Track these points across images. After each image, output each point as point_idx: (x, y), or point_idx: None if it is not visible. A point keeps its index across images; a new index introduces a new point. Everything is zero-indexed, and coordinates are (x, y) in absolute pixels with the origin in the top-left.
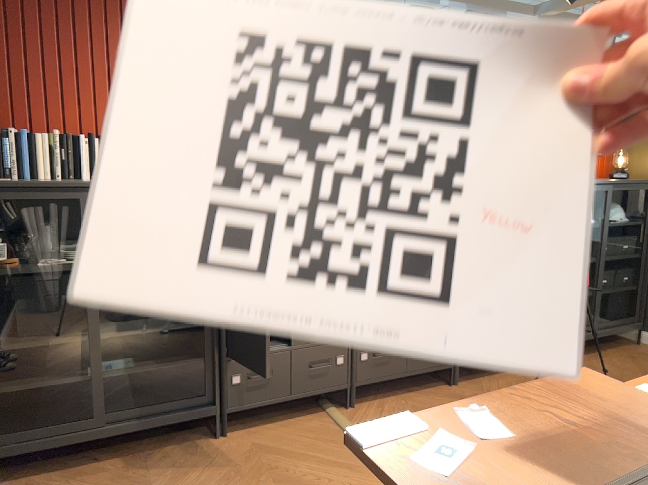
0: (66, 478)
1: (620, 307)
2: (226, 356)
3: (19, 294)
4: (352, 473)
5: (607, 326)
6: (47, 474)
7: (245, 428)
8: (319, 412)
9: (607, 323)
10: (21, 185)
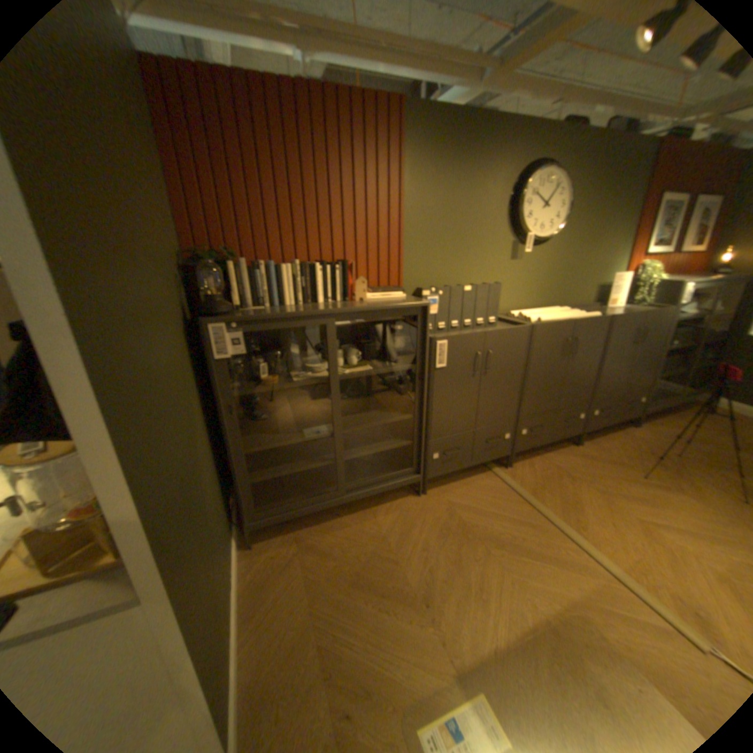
0: (323, 533)
1: (699, 378)
2: (430, 440)
3: (278, 403)
4: (537, 530)
5: (690, 394)
6: (307, 529)
7: (437, 486)
8: (487, 472)
9: (687, 391)
10: (281, 316)
